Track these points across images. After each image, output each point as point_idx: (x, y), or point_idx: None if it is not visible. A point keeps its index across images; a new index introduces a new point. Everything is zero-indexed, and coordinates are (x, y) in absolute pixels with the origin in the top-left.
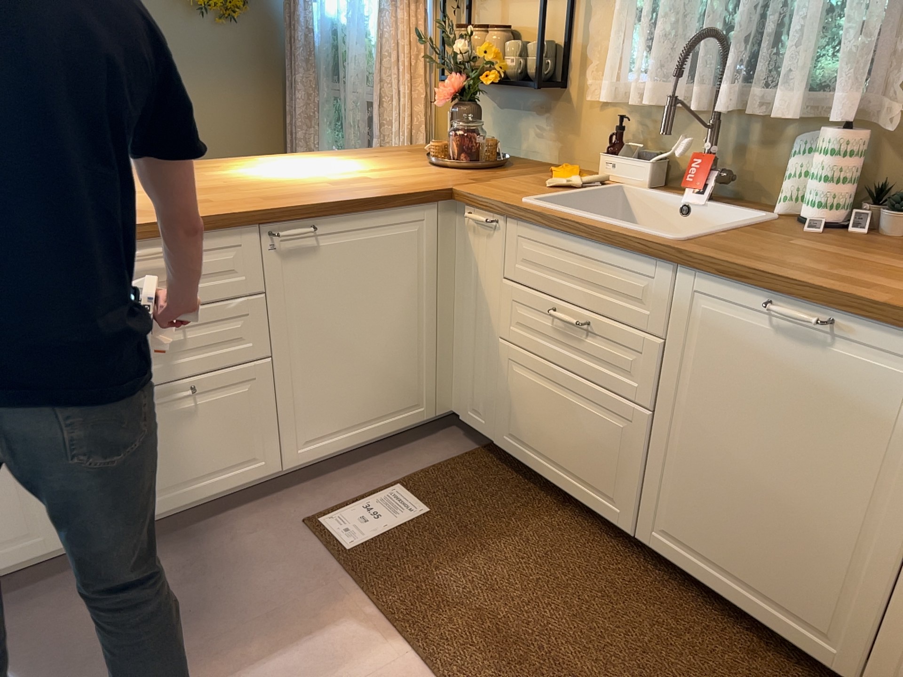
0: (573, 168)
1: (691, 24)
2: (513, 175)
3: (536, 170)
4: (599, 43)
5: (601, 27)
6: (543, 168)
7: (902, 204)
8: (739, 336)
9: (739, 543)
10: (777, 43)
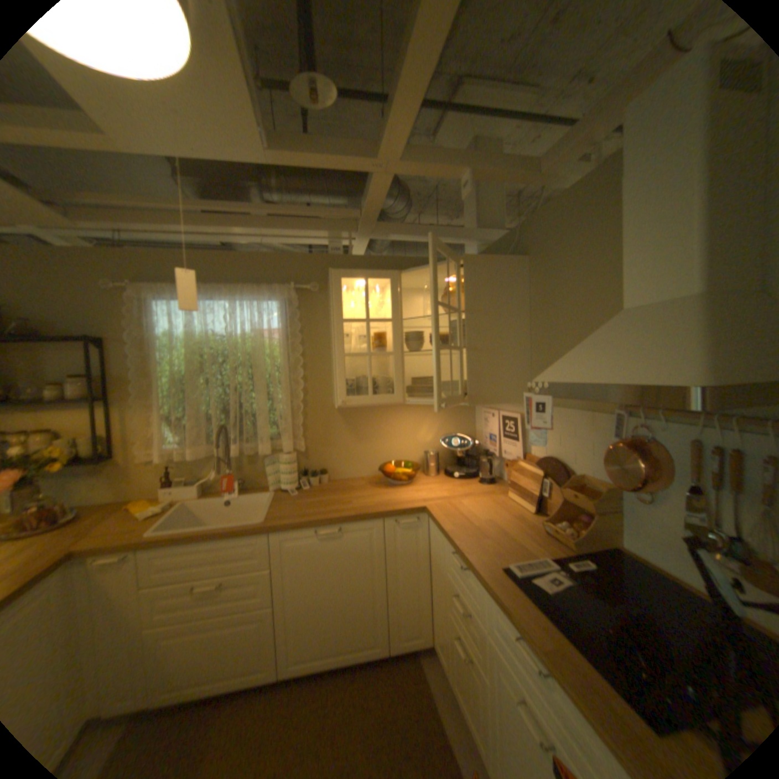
0: (143, 504)
1: (204, 421)
2: (97, 523)
3: (106, 513)
4: (138, 432)
5: (137, 424)
6: (109, 510)
7: (316, 474)
8: (306, 551)
9: (331, 639)
10: (250, 425)
